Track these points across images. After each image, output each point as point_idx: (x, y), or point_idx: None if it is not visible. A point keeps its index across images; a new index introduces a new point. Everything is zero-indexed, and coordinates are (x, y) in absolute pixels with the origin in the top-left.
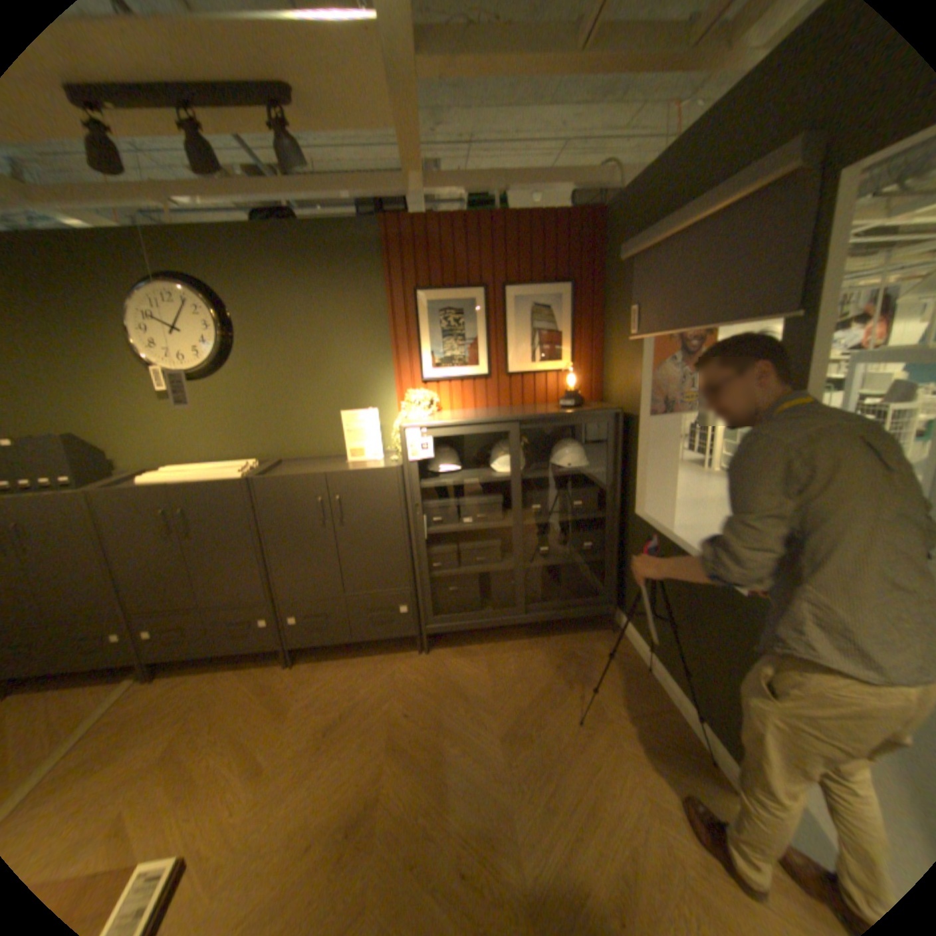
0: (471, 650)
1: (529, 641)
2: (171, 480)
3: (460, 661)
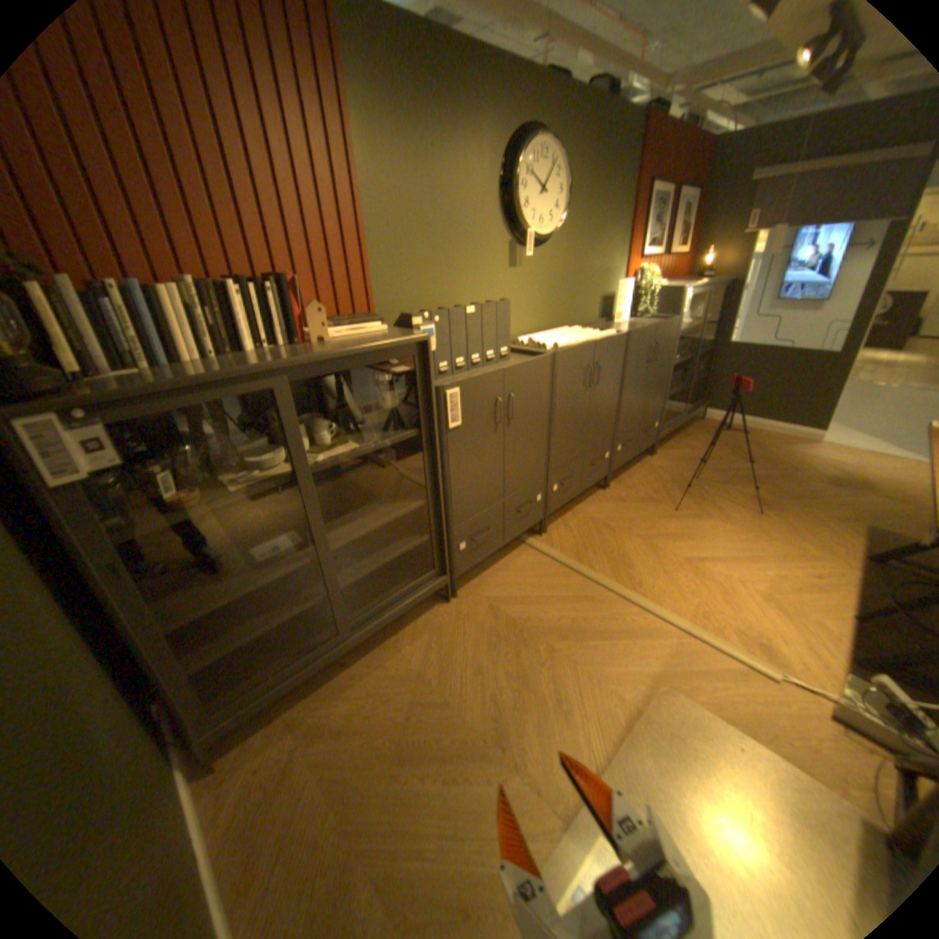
0: (667, 446)
1: (681, 434)
2: (581, 340)
3: (673, 451)
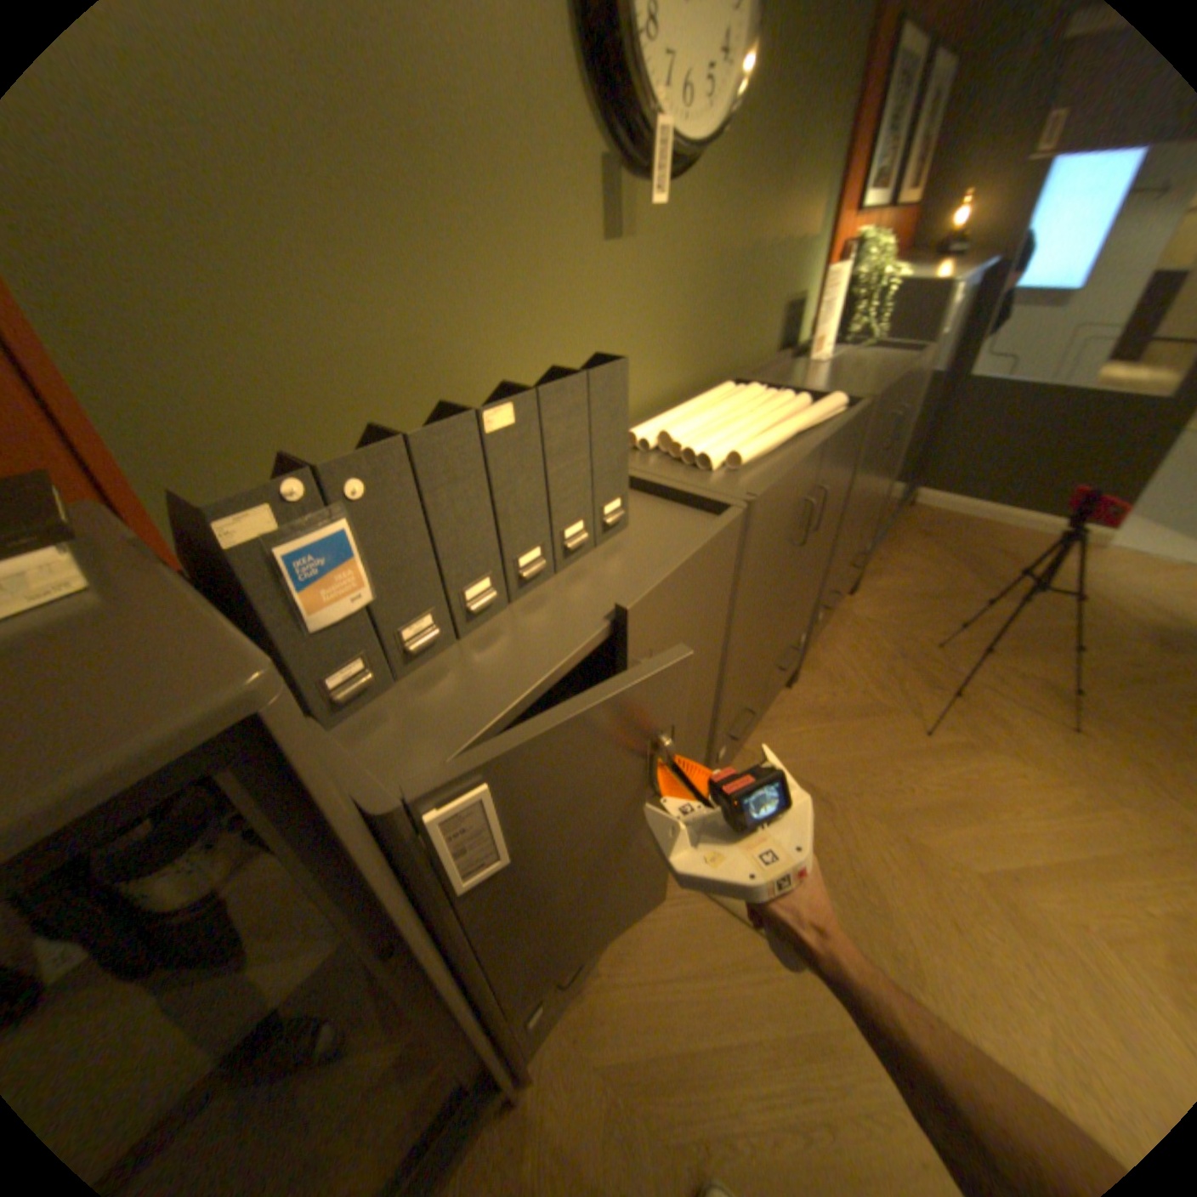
0: (870, 568)
1: (885, 540)
2: (785, 434)
3: (882, 579)
